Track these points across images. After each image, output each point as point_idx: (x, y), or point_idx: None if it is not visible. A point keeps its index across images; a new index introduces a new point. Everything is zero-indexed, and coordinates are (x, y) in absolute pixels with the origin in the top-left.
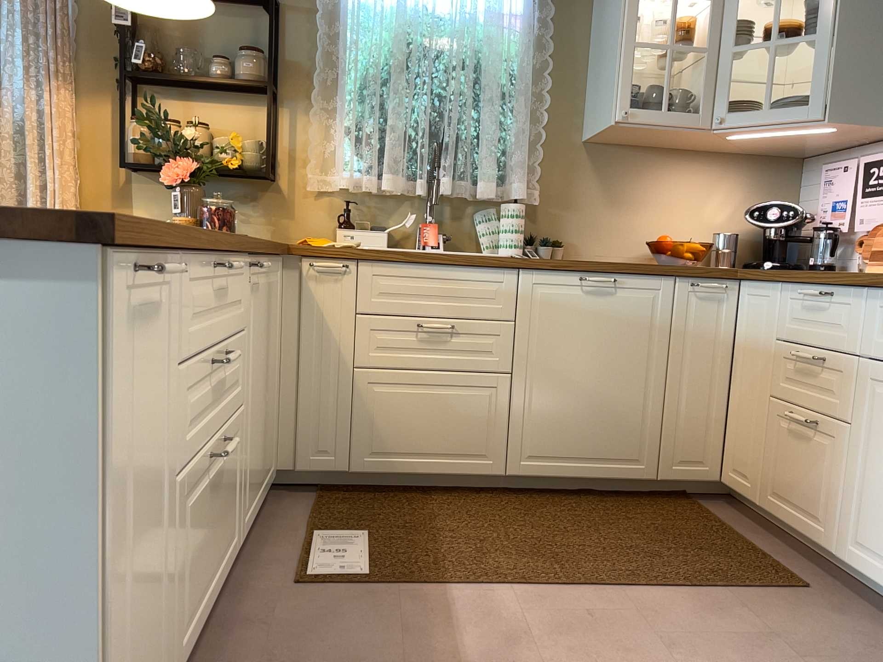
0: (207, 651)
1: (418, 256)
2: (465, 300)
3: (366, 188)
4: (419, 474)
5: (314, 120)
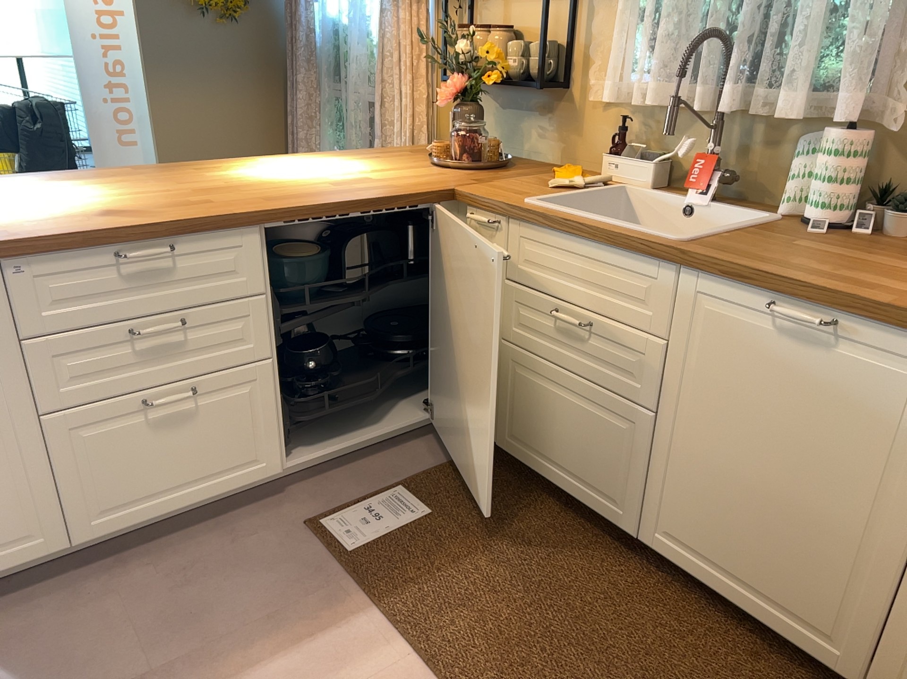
0: (190, 534)
1: (558, 222)
2: (609, 293)
3: (633, 104)
4: (551, 481)
5: (598, 10)
